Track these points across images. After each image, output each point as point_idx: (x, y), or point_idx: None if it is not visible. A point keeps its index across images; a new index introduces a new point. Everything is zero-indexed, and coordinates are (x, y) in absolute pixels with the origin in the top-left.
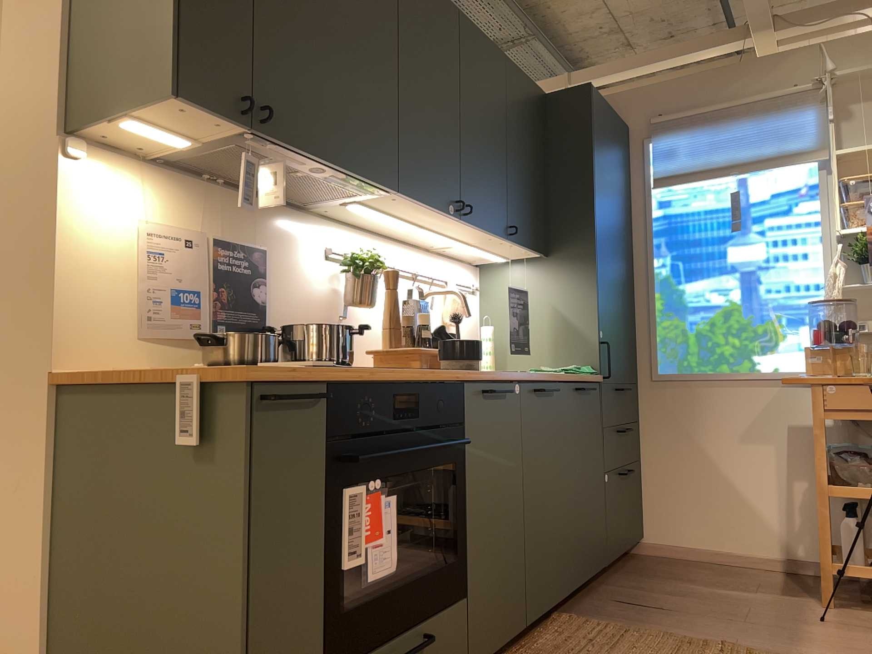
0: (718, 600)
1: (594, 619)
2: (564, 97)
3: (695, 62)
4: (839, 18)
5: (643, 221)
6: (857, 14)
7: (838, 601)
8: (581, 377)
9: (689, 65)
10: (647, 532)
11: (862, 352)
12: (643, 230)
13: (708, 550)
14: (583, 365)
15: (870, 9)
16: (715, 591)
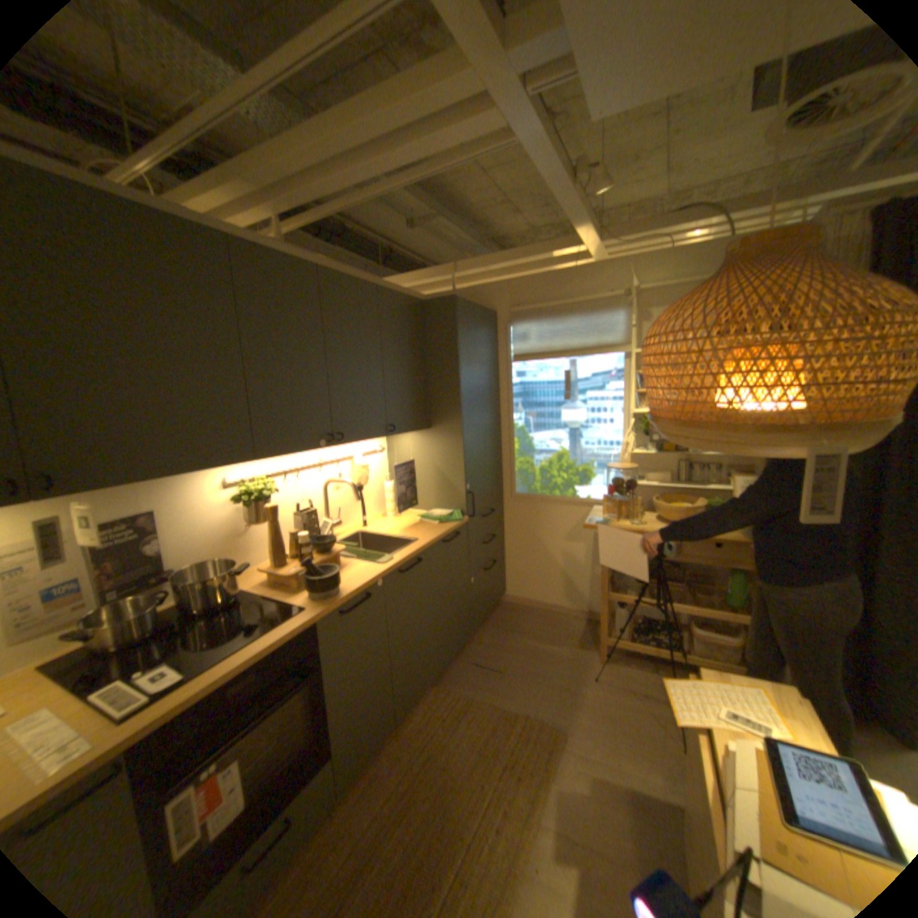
0: (537, 660)
1: (452, 693)
2: (436, 305)
3: (546, 259)
4: (648, 237)
5: (505, 386)
6: (664, 230)
7: (610, 657)
8: (447, 529)
9: (541, 260)
10: (507, 591)
11: (639, 503)
12: (505, 393)
13: (543, 604)
14: (454, 509)
15: (673, 227)
16: (537, 649)
